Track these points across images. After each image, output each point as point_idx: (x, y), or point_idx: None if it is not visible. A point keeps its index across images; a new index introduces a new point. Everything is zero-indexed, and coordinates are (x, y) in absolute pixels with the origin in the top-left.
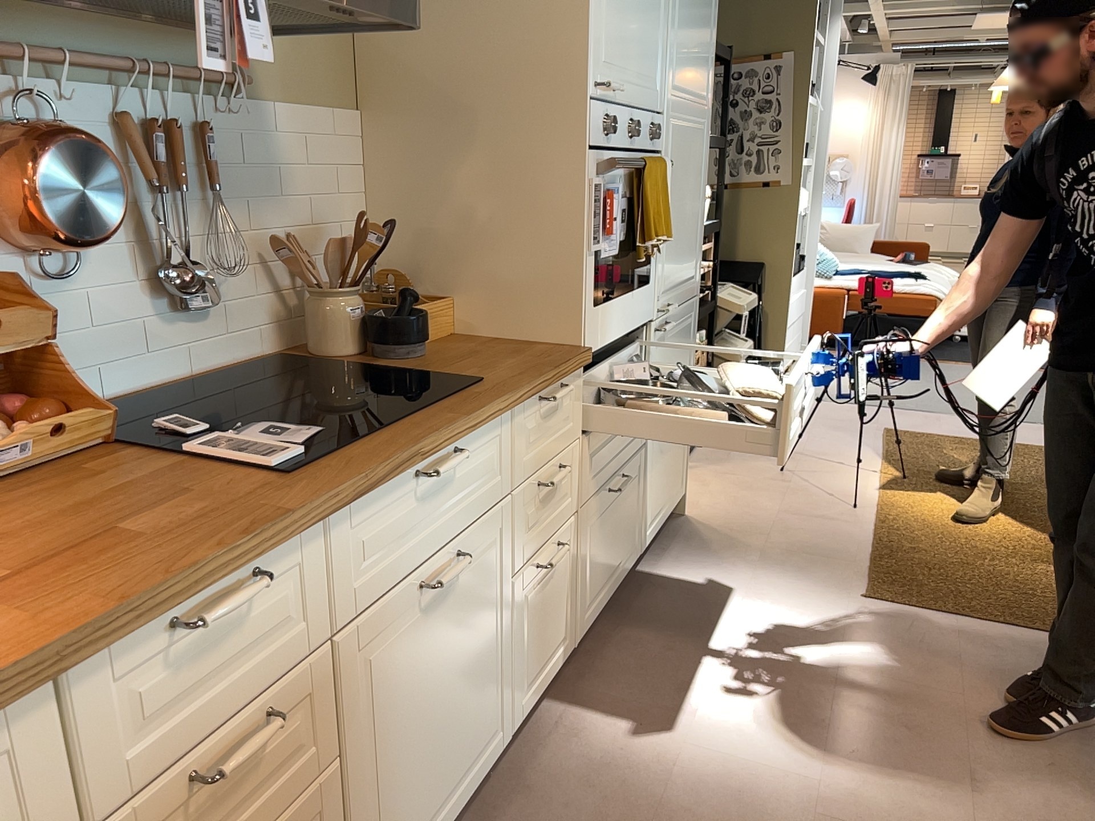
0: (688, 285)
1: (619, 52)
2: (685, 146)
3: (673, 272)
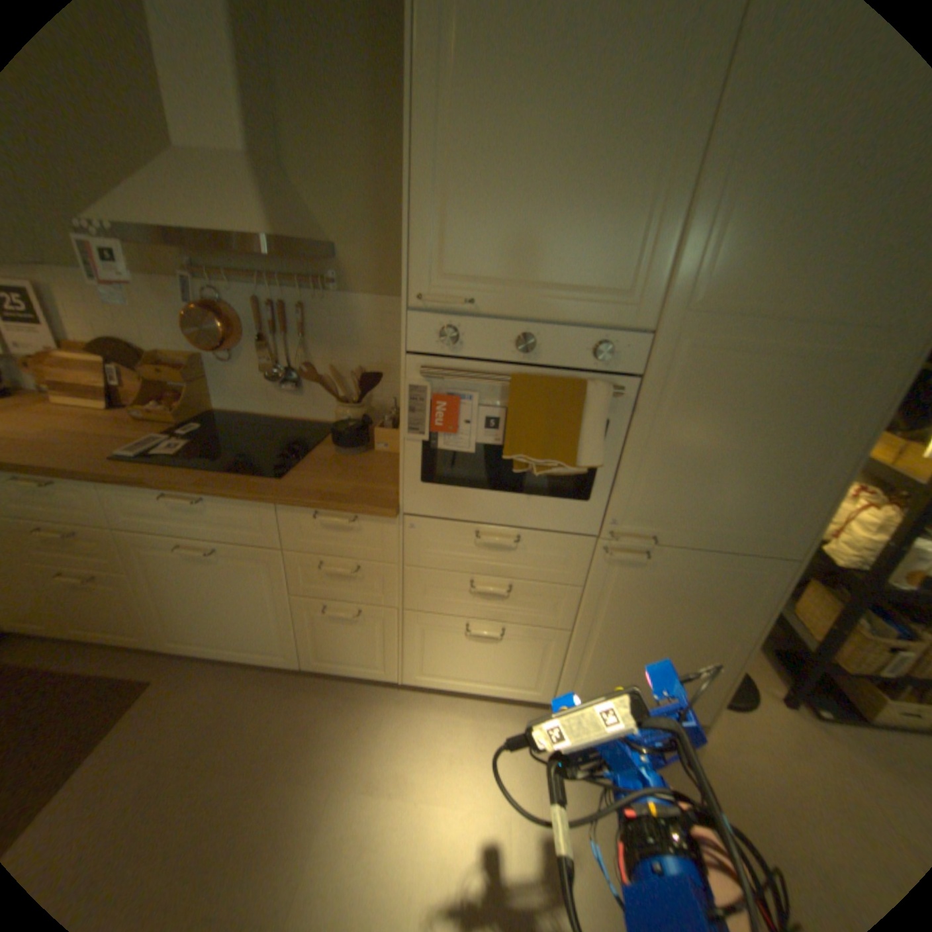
0: (760, 541)
1: (486, 254)
2: (762, 372)
3: (684, 510)
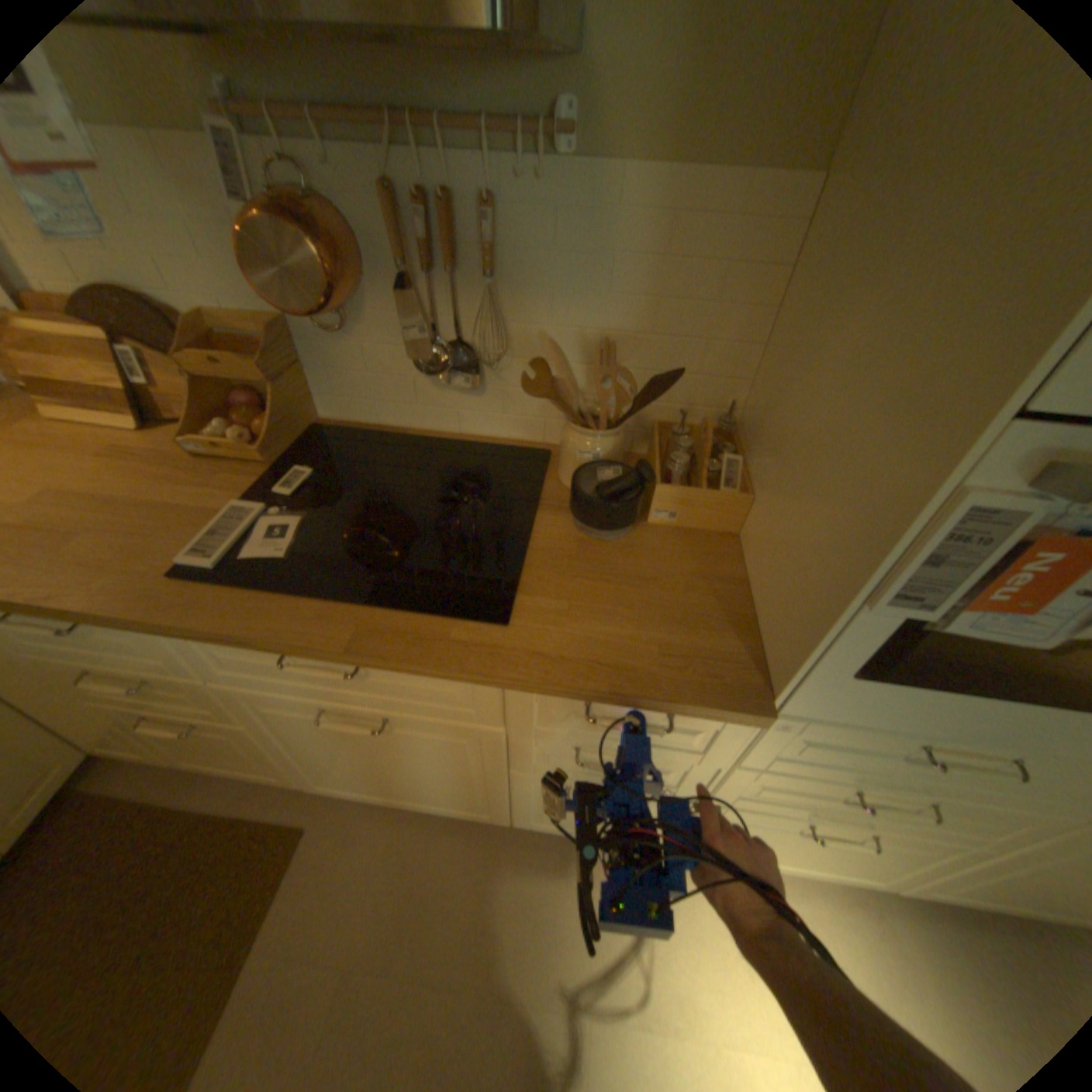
0: None
1: None
2: None
3: None
